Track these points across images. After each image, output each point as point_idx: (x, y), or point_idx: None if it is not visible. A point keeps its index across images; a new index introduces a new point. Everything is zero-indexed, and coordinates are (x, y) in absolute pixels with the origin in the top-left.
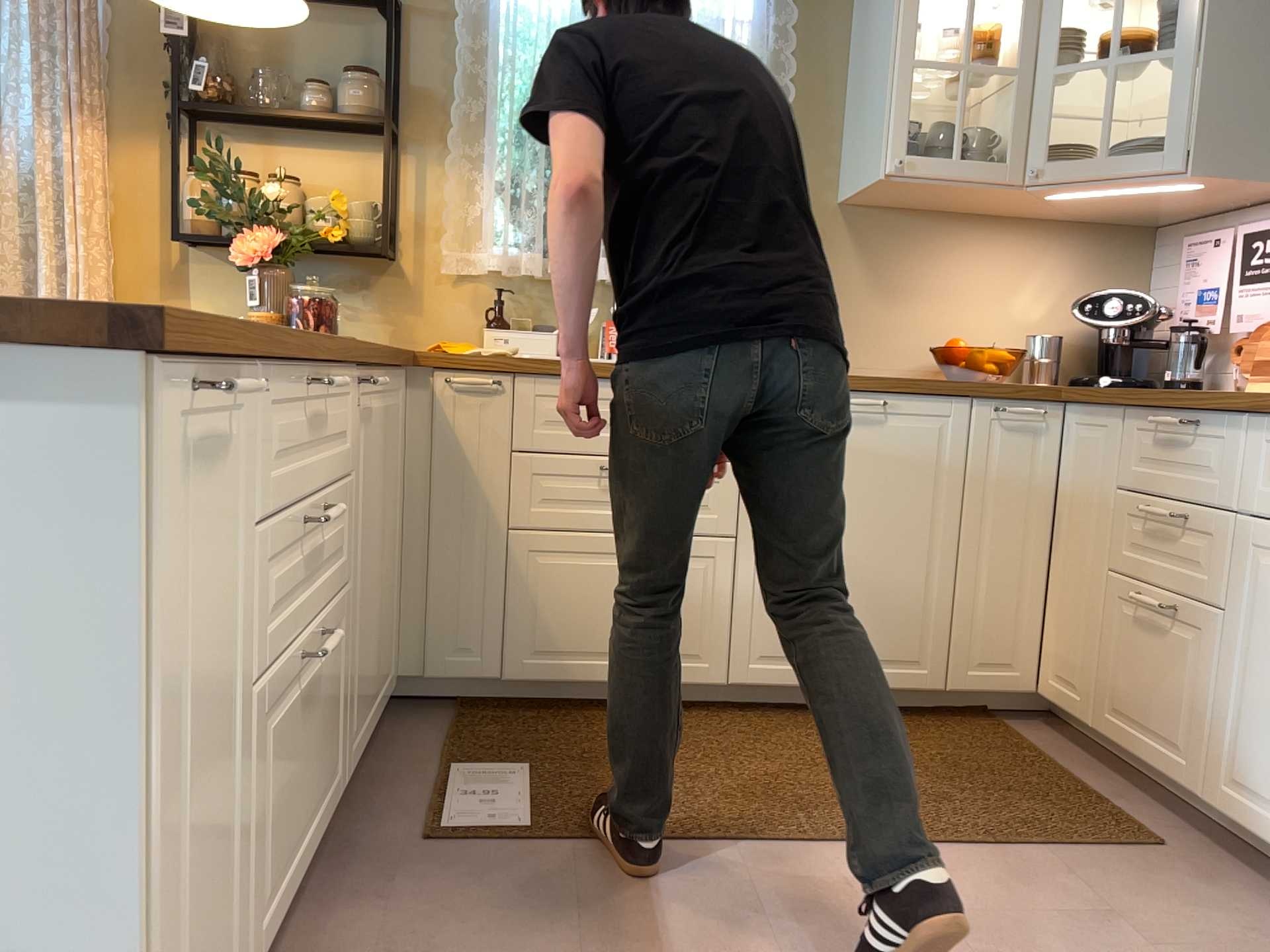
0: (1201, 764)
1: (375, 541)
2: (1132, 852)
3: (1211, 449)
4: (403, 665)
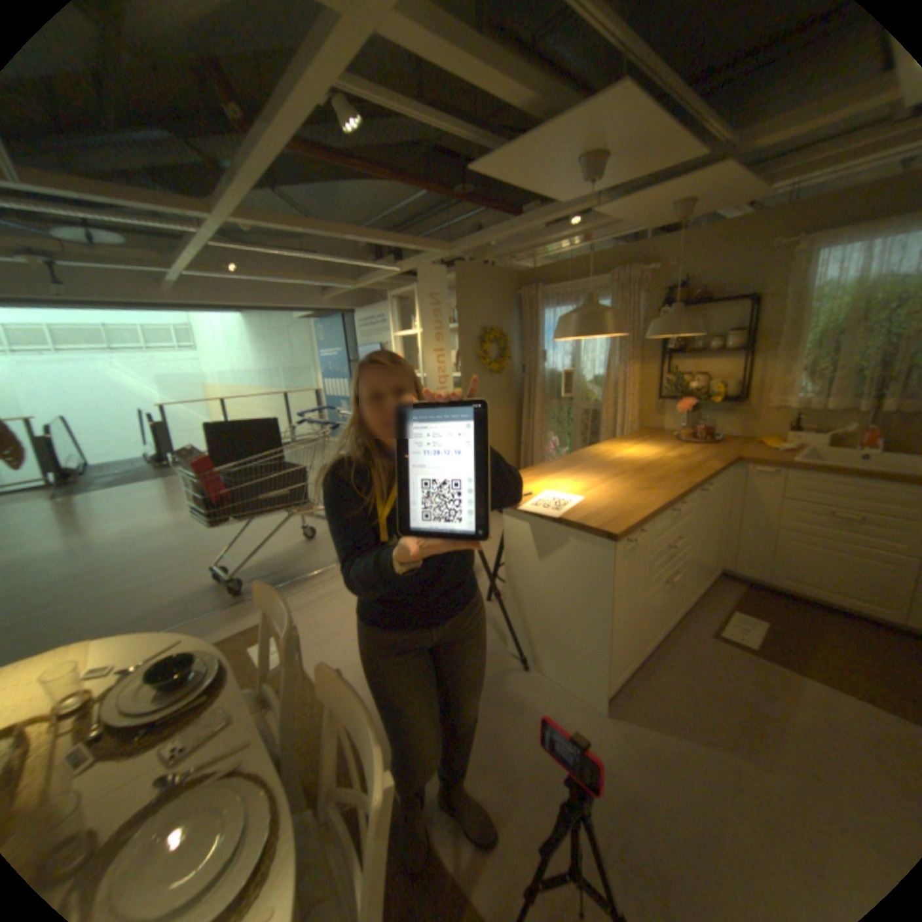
0: None
1: (710, 532)
2: None
3: None
4: (727, 566)
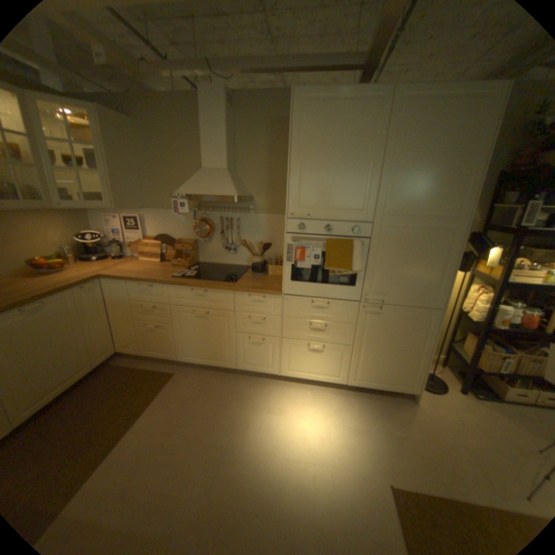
0: (174, 354)
1: None
2: (170, 381)
3: (158, 292)
4: None
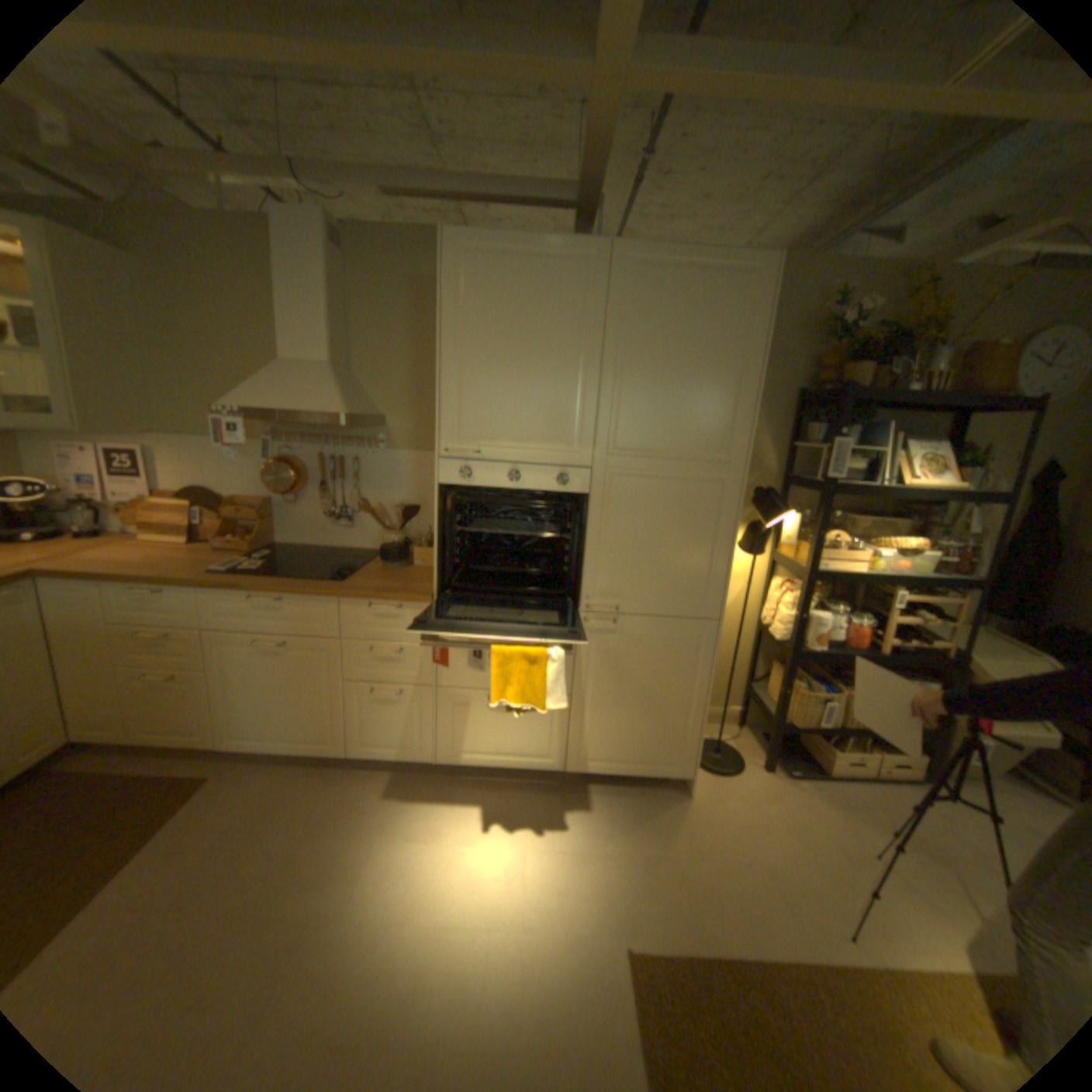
0: (209, 737)
1: None
2: (197, 795)
3: (173, 604)
4: None
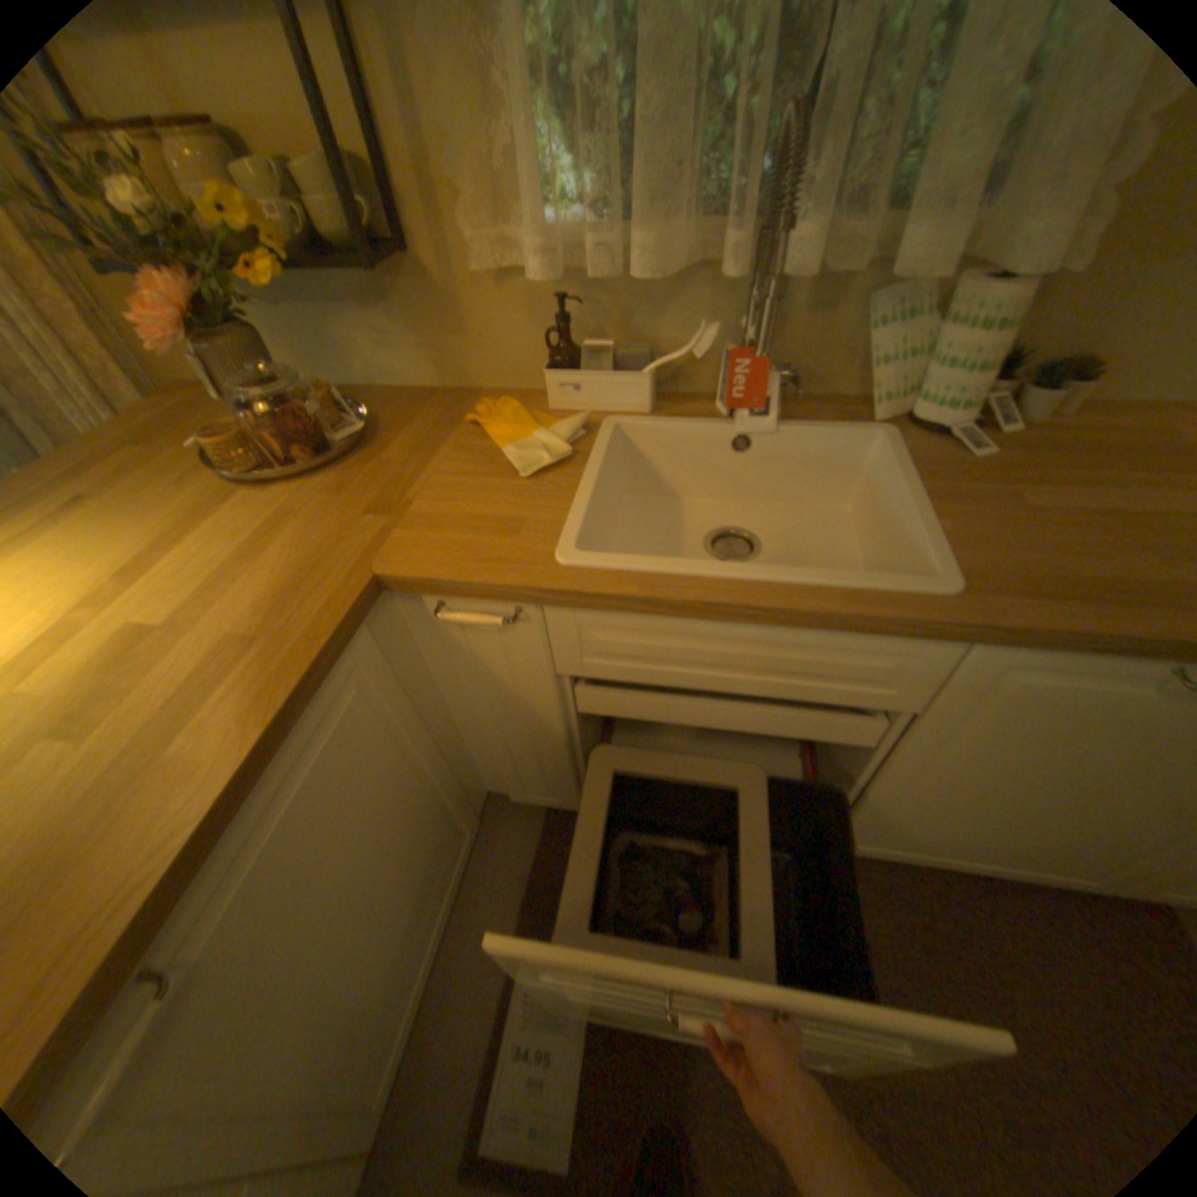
0: None
1: (350, 922)
2: None
3: None
4: (490, 787)
